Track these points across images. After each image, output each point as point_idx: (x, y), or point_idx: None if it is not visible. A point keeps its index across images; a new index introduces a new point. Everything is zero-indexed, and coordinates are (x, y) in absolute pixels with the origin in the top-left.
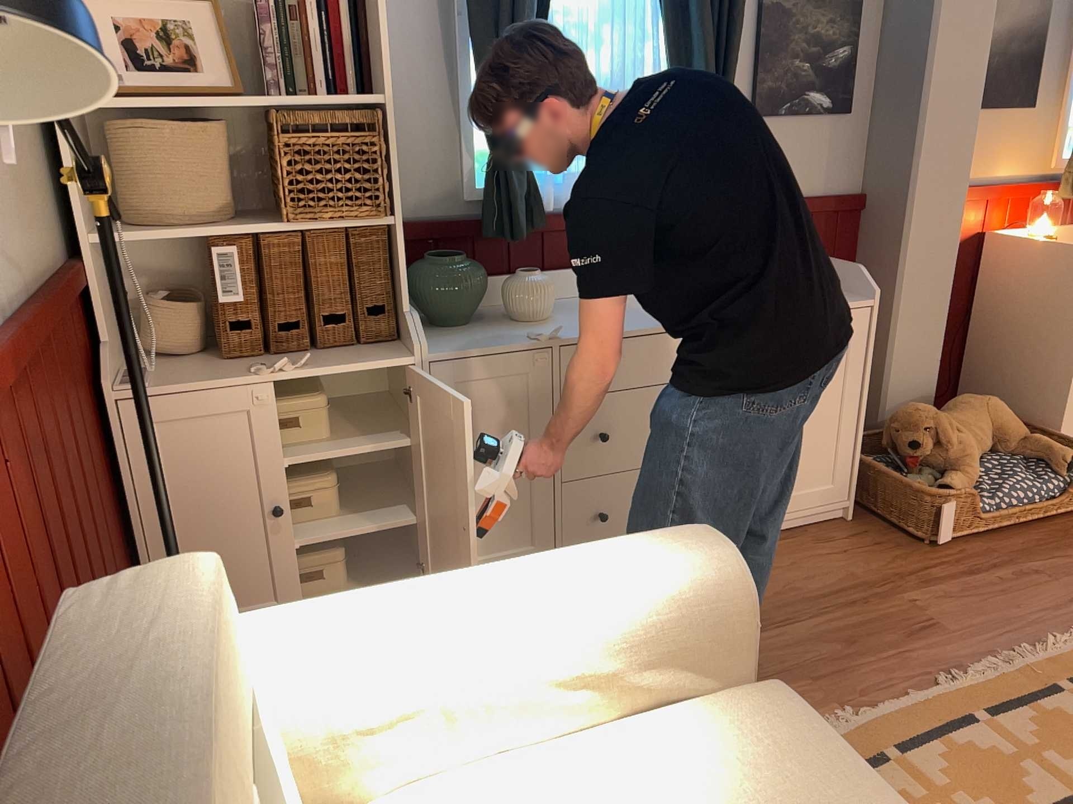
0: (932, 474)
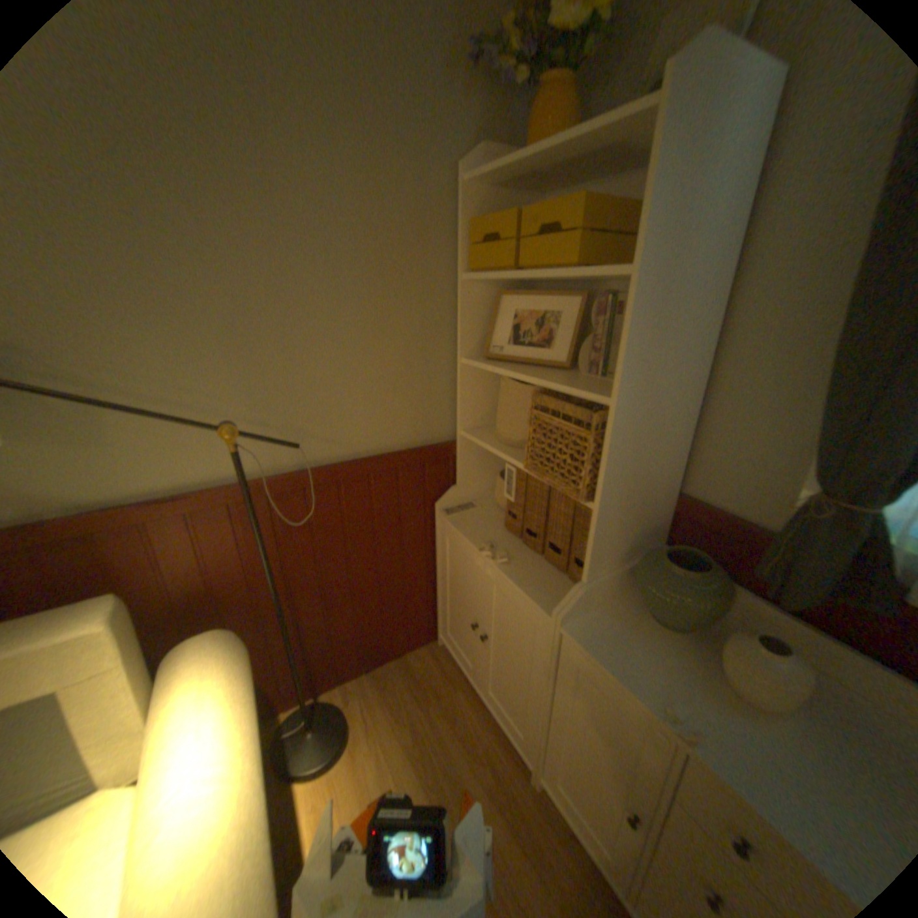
0: None
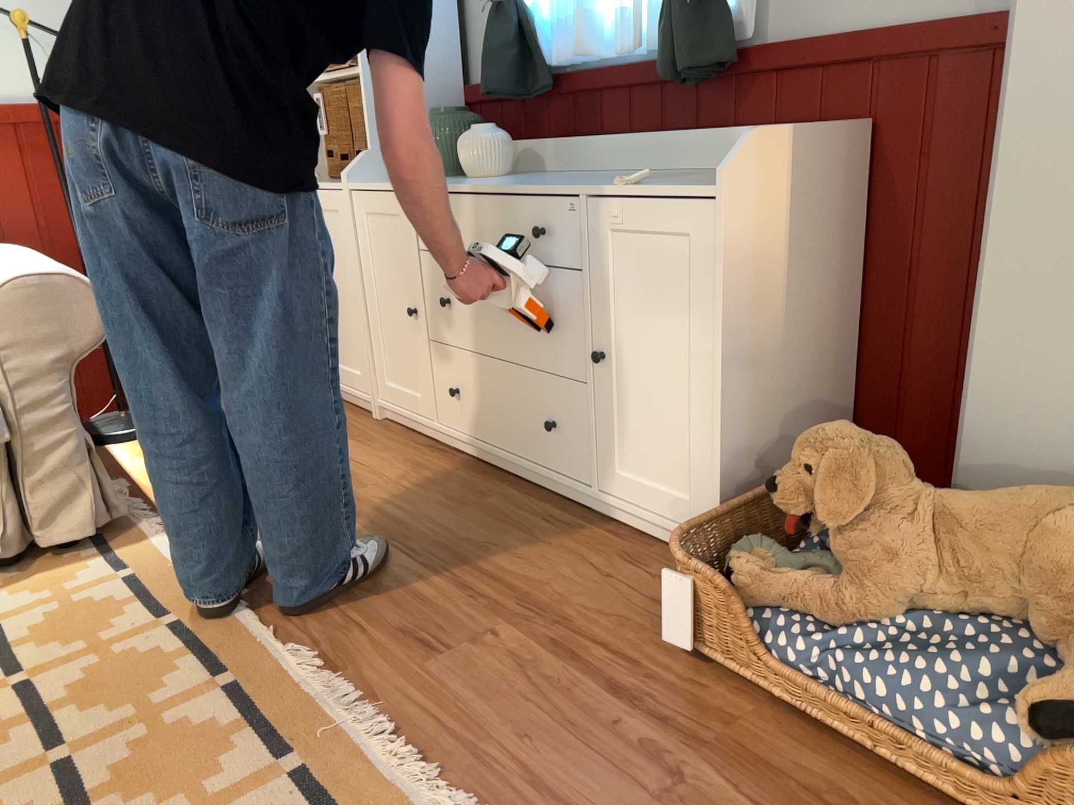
0: (806, 561)
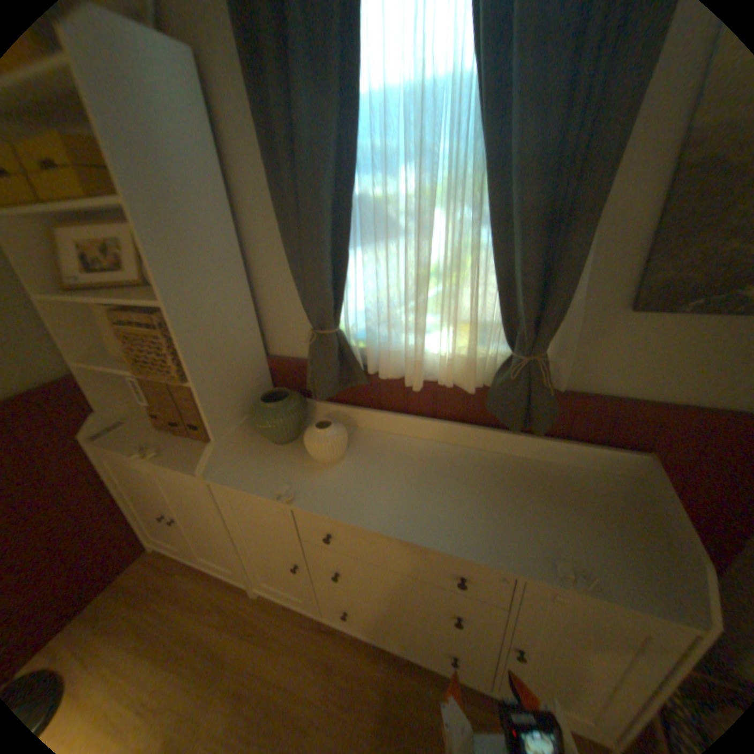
0: None
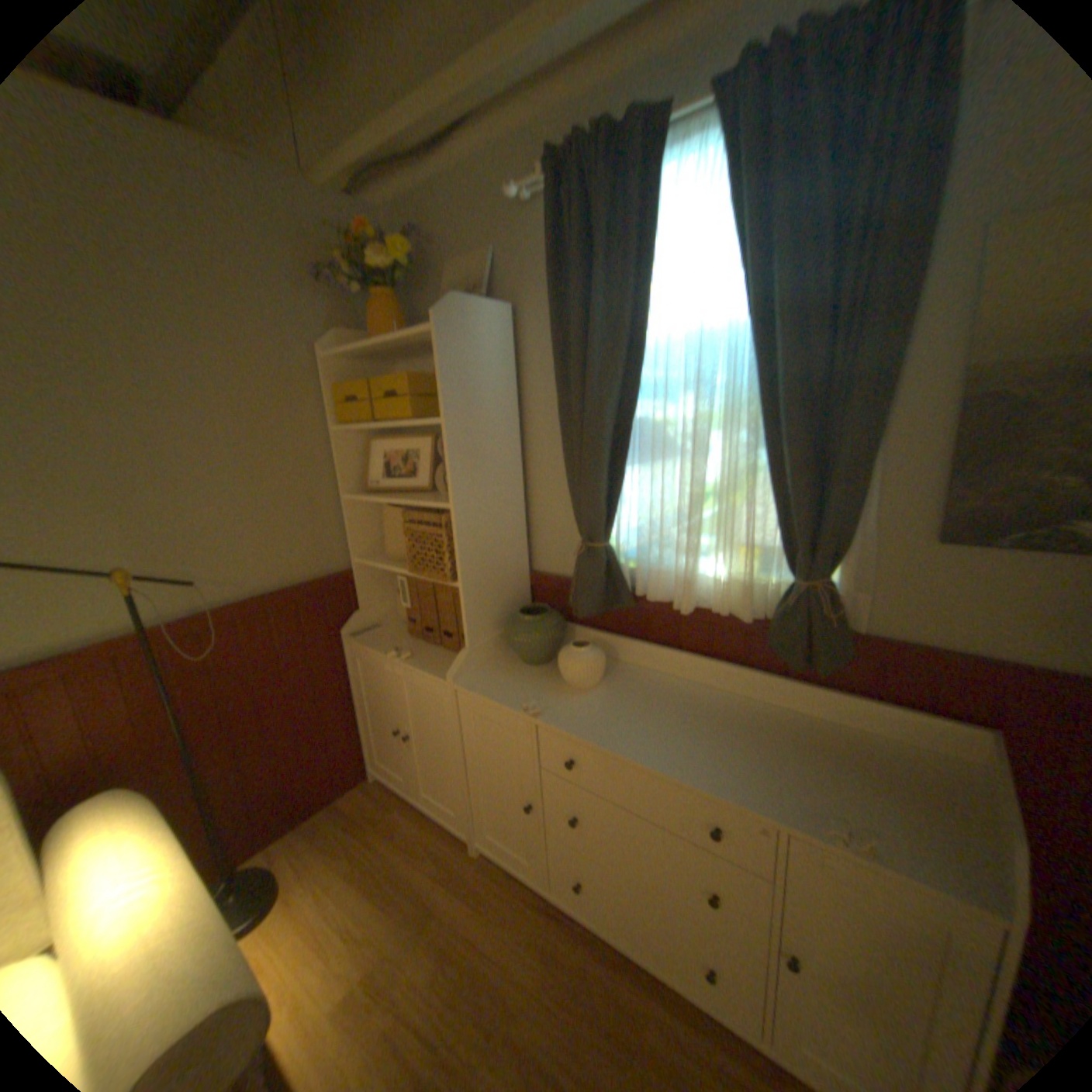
0: None
